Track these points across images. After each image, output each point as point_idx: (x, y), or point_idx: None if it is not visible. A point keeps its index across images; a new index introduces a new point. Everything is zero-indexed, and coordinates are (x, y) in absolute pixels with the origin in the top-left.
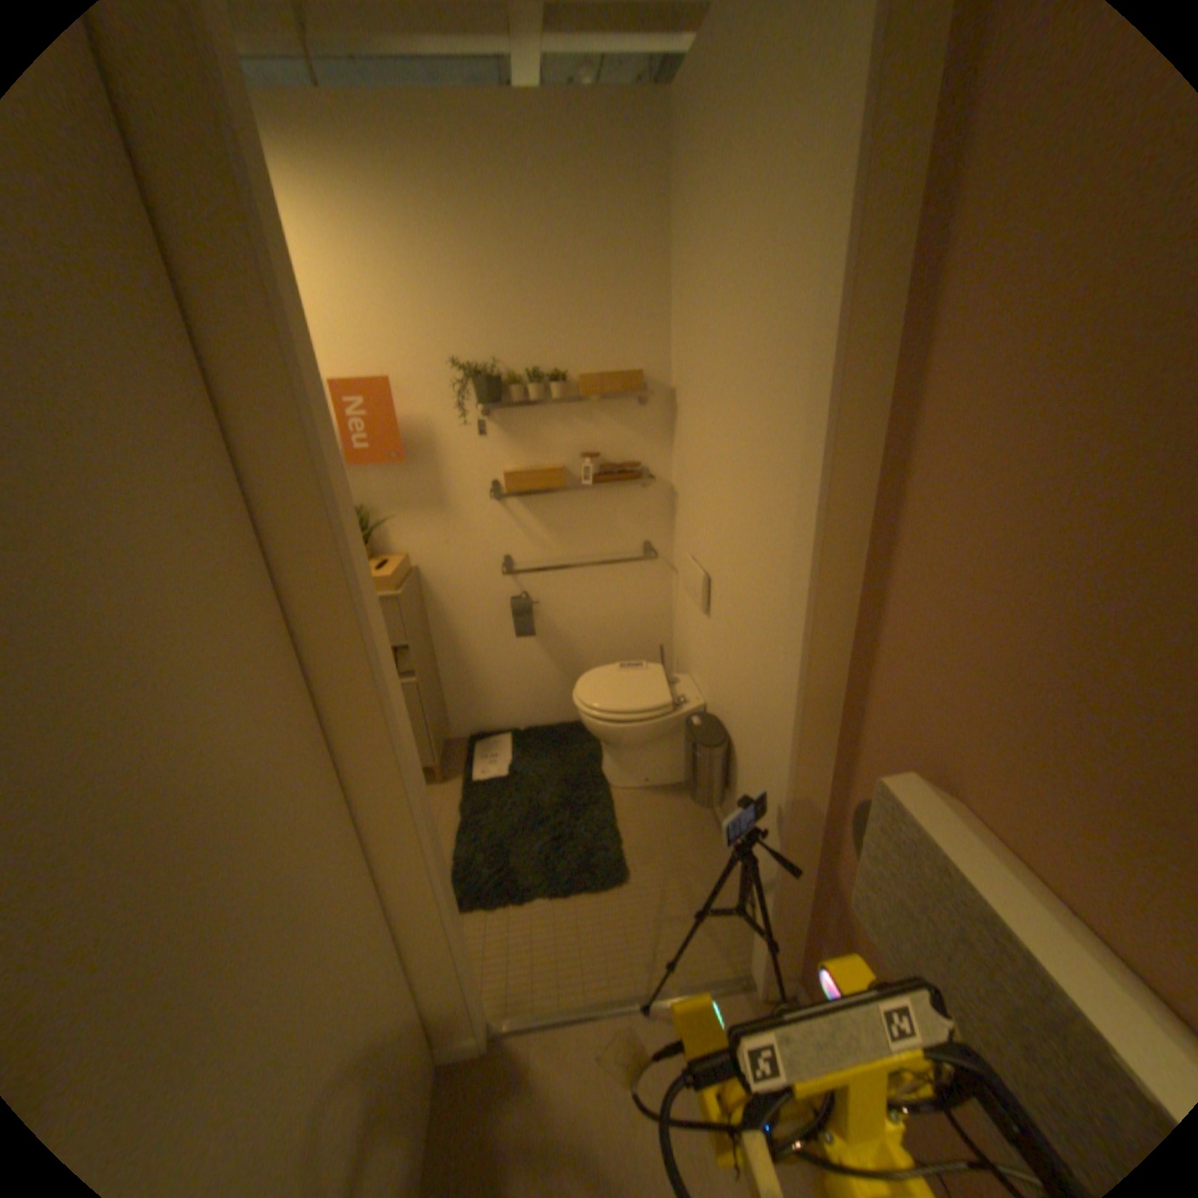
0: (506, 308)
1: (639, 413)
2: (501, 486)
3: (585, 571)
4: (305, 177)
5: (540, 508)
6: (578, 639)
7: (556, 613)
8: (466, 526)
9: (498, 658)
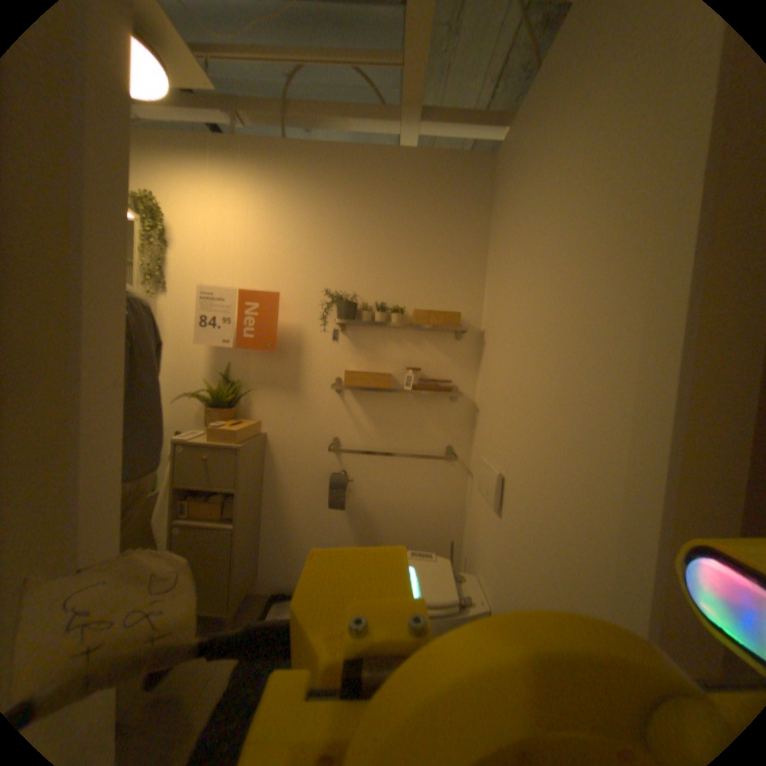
0: (370, 261)
1: (455, 342)
2: (342, 380)
3: (396, 459)
4: (262, 176)
5: (368, 401)
6: (381, 519)
7: (367, 491)
8: (310, 406)
9: (312, 522)
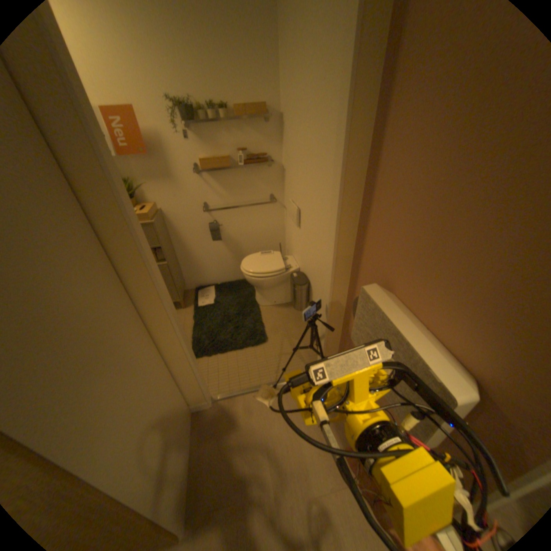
0: (191, 64)
1: (265, 127)
2: (198, 166)
3: (243, 209)
4: None
5: (218, 178)
6: (242, 242)
7: (231, 230)
8: (183, 187)
9: (205, 252)
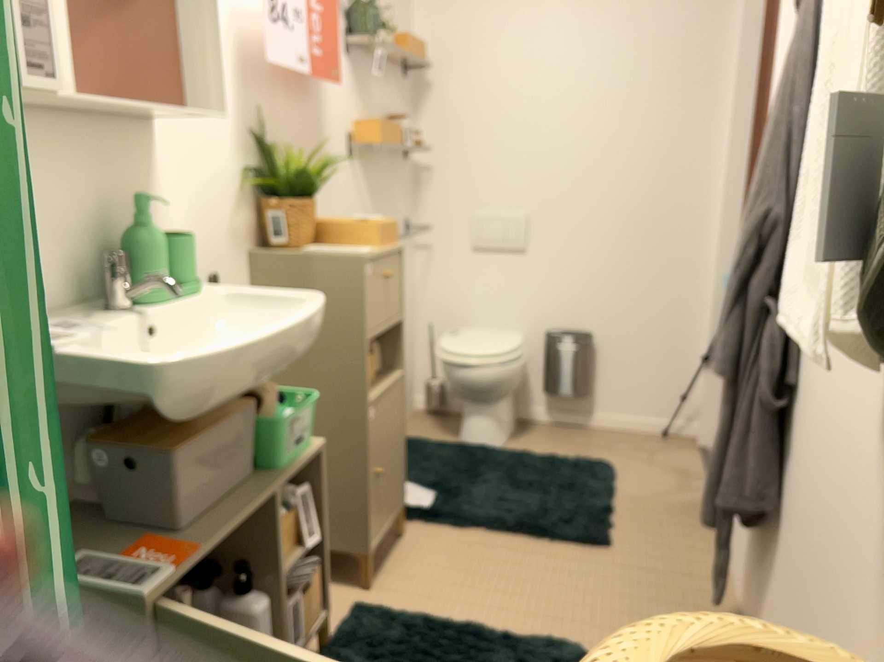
0: None
1: (404, 87)
2: (353, 140)
3: None
4: None
5: (368, 171)
6: None
7: None
8: (334, 186)
9: None
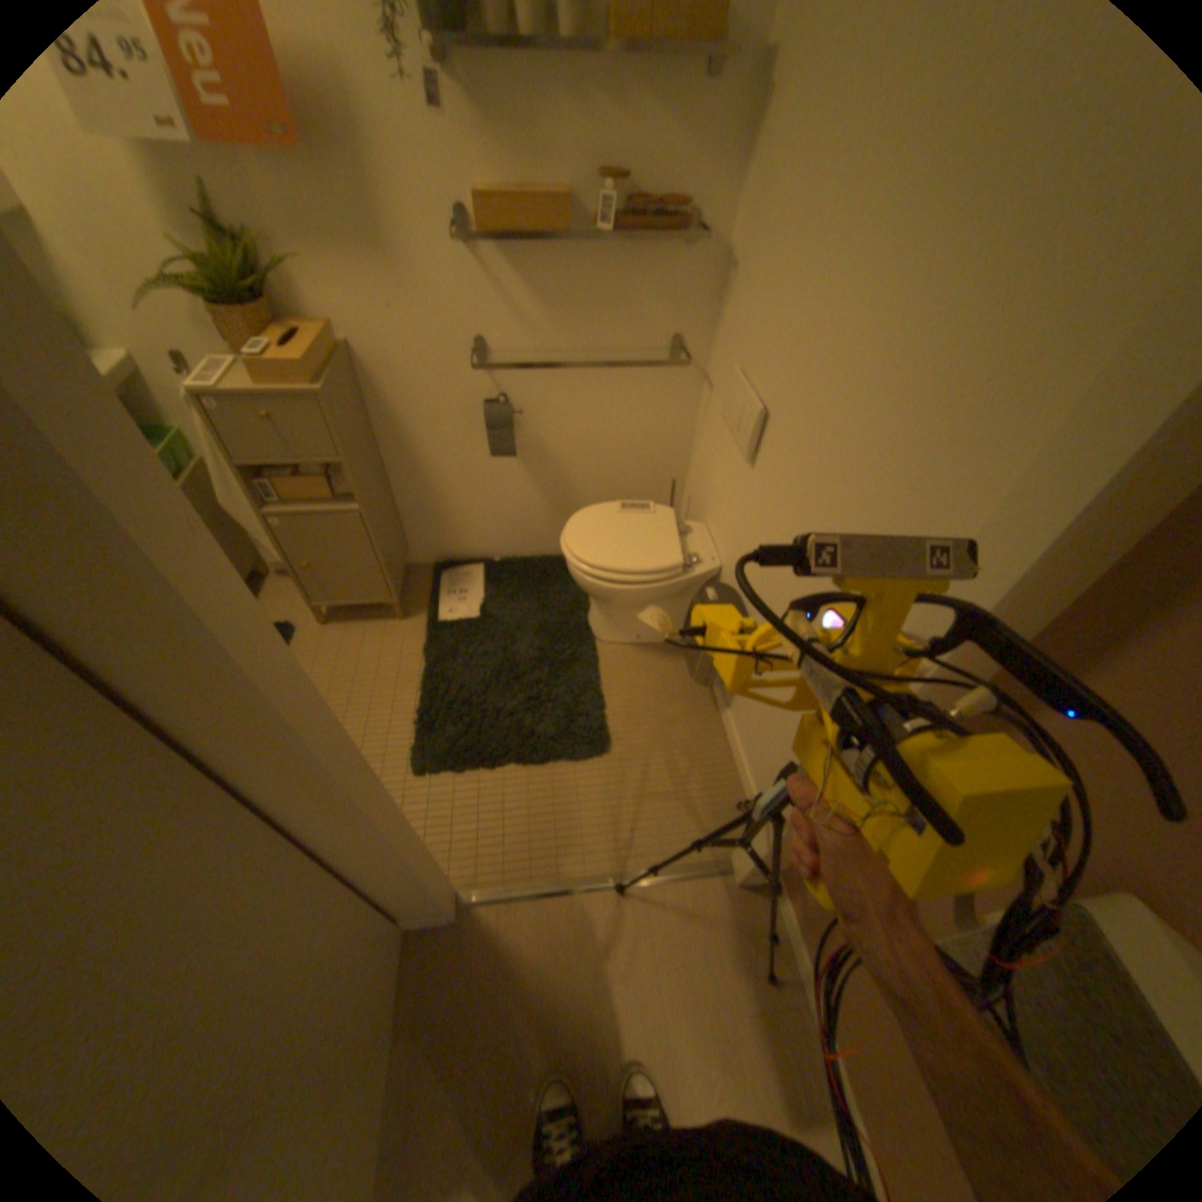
0: None
1: (705, 94)
2: (468, 215)
3: (587, 370)
4: None
5: (528, 261)
6: (571, 461)
7: (544, 425)
8: (416, 281)
9: (467, 477)
